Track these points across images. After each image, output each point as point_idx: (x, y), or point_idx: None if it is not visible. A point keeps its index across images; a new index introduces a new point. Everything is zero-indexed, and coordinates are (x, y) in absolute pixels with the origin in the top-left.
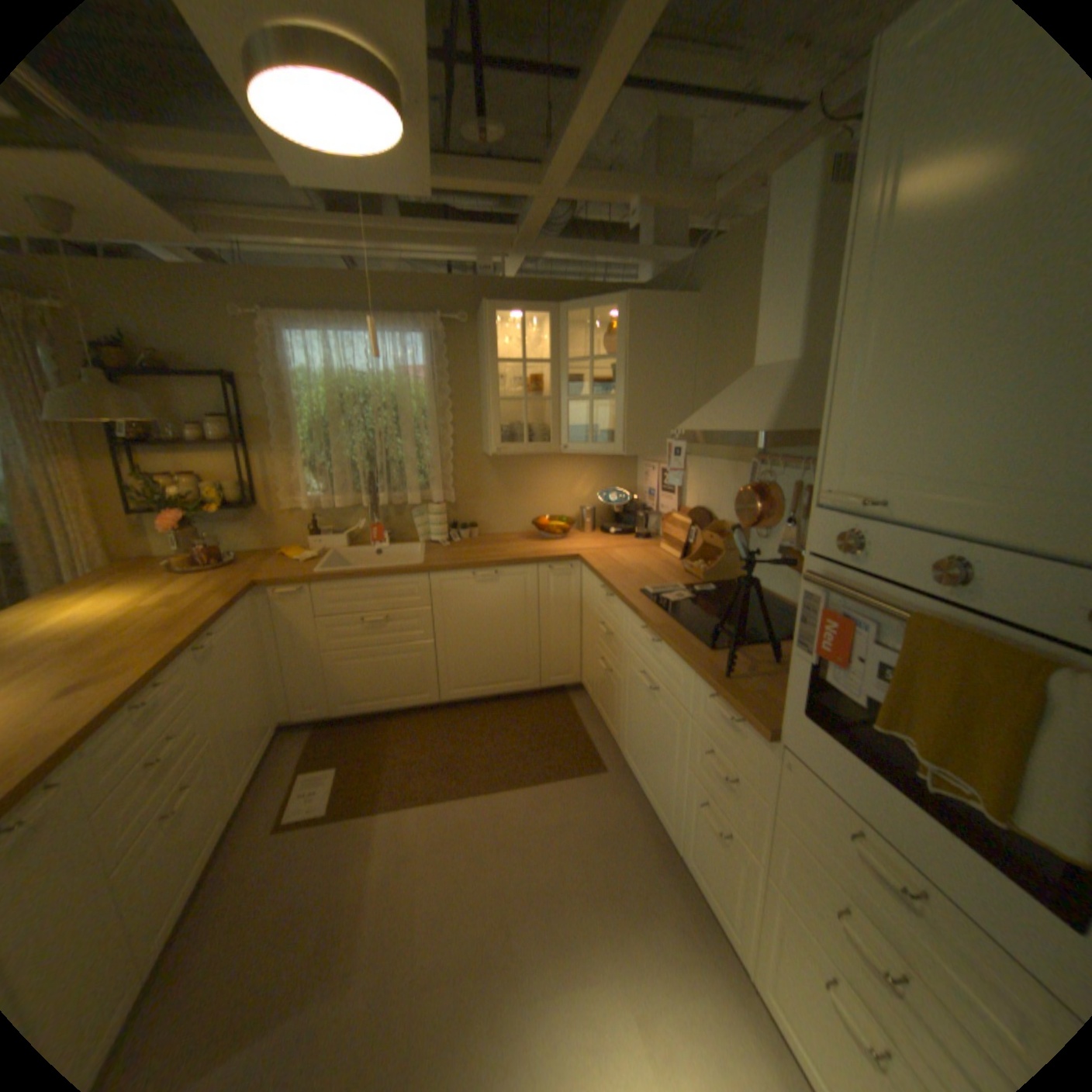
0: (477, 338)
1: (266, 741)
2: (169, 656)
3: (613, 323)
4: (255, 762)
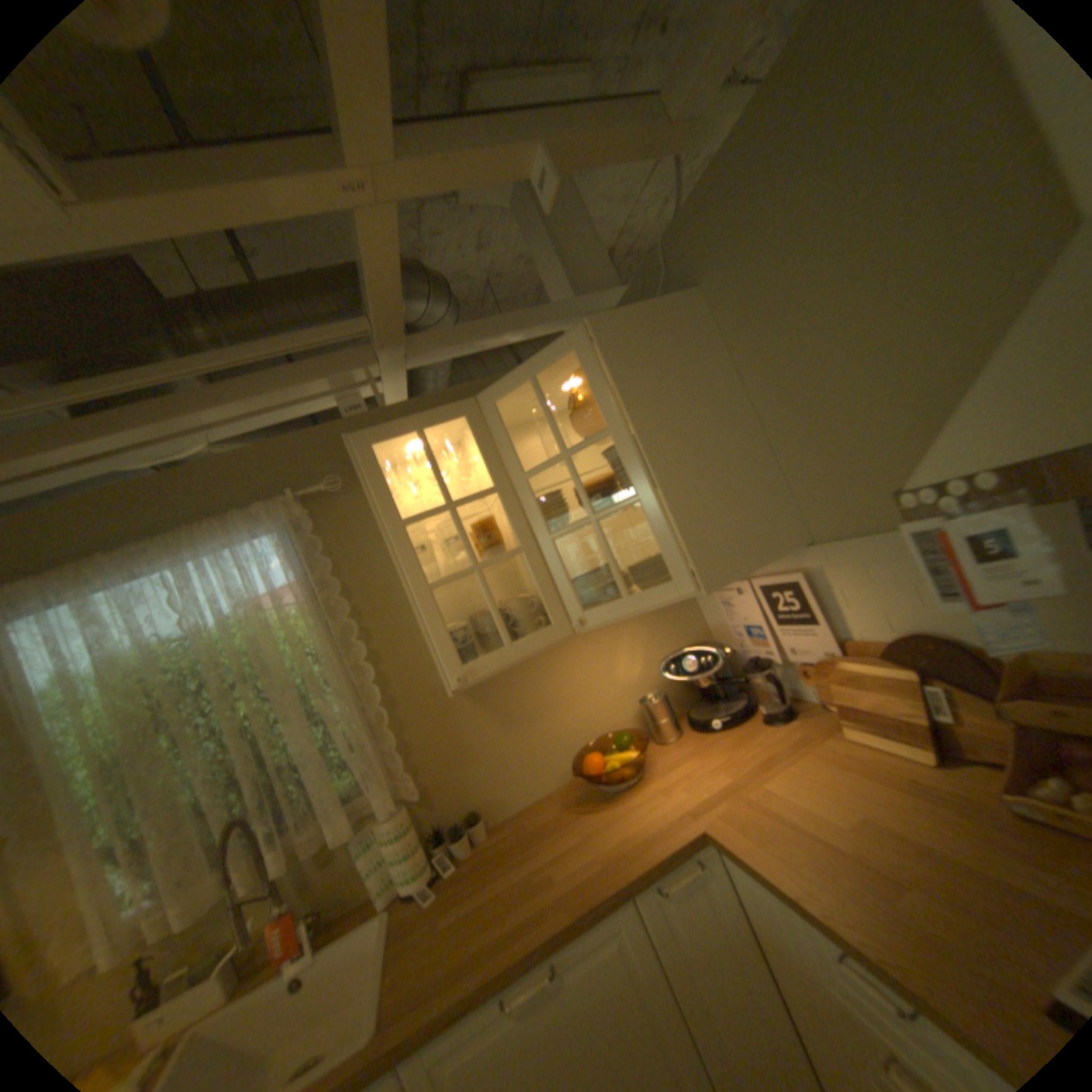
0: (369, 503)
1: None
2: None
3: (574, 392)
4: None
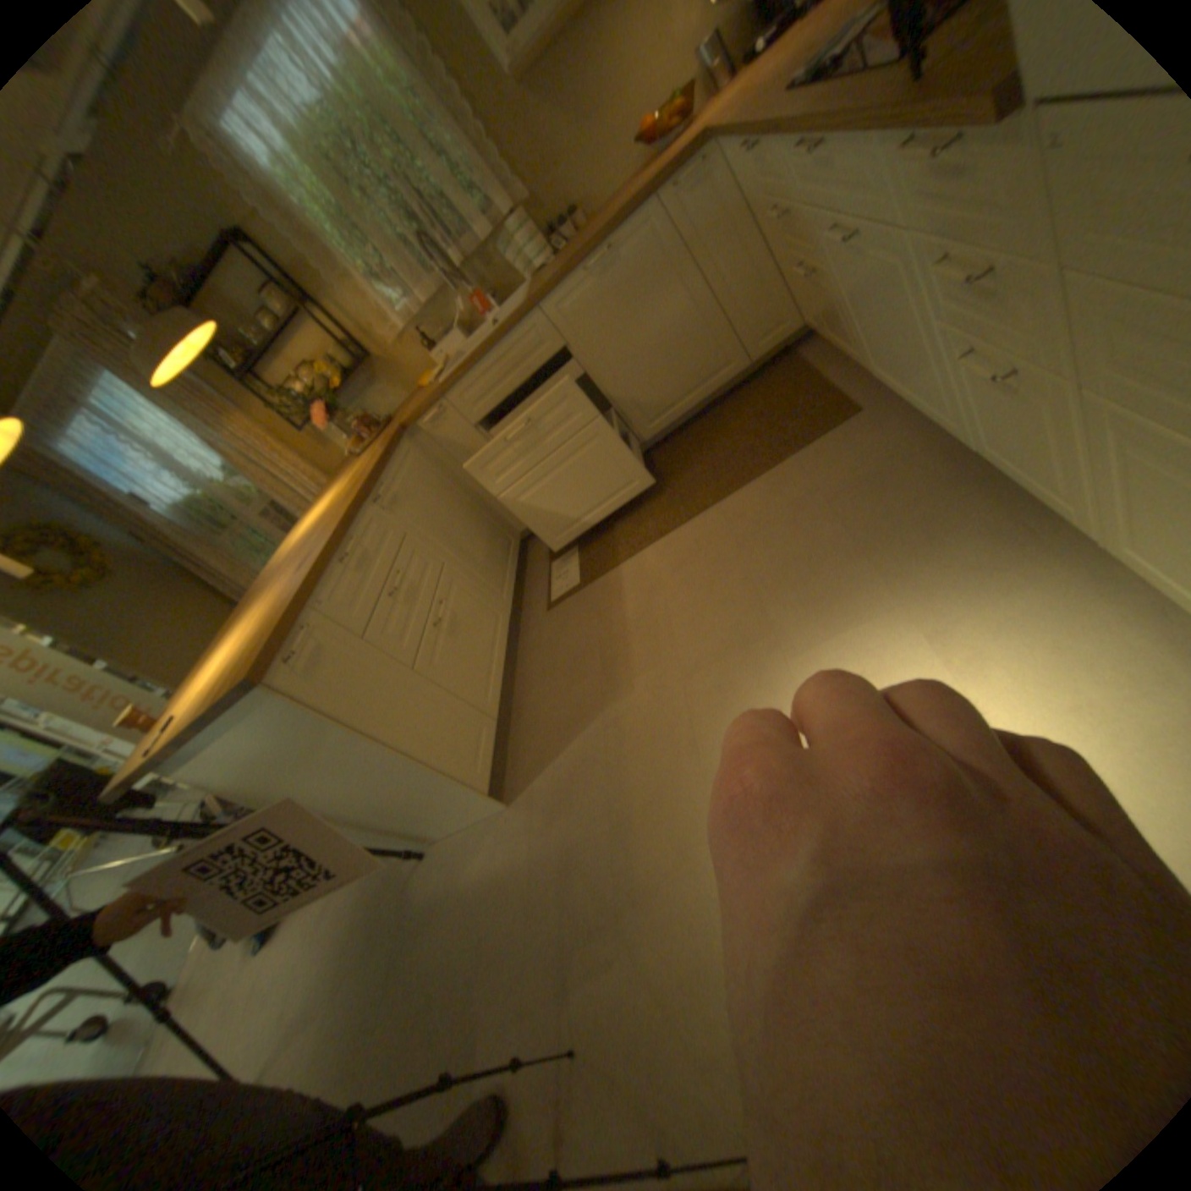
0: None
1: (516, 548)
2: (350, 511)
3: None
4: (514, 566)
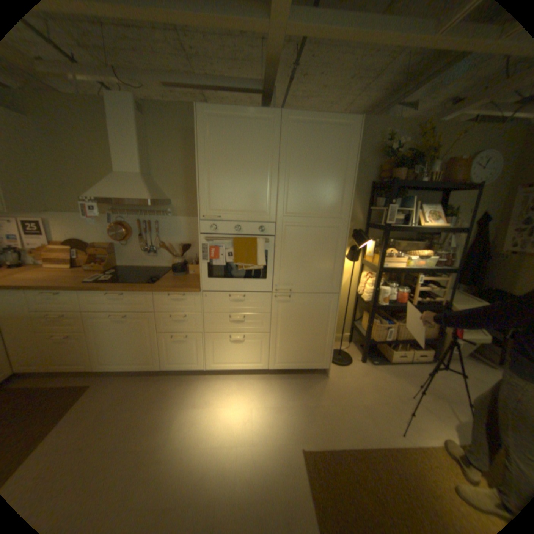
0: None
1: None
2: None
3: None
4: None
